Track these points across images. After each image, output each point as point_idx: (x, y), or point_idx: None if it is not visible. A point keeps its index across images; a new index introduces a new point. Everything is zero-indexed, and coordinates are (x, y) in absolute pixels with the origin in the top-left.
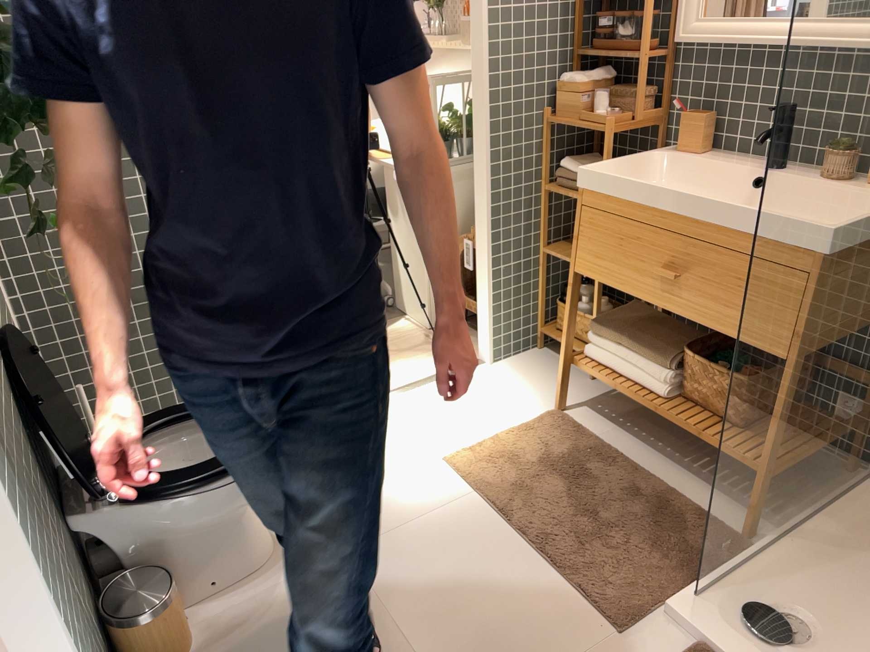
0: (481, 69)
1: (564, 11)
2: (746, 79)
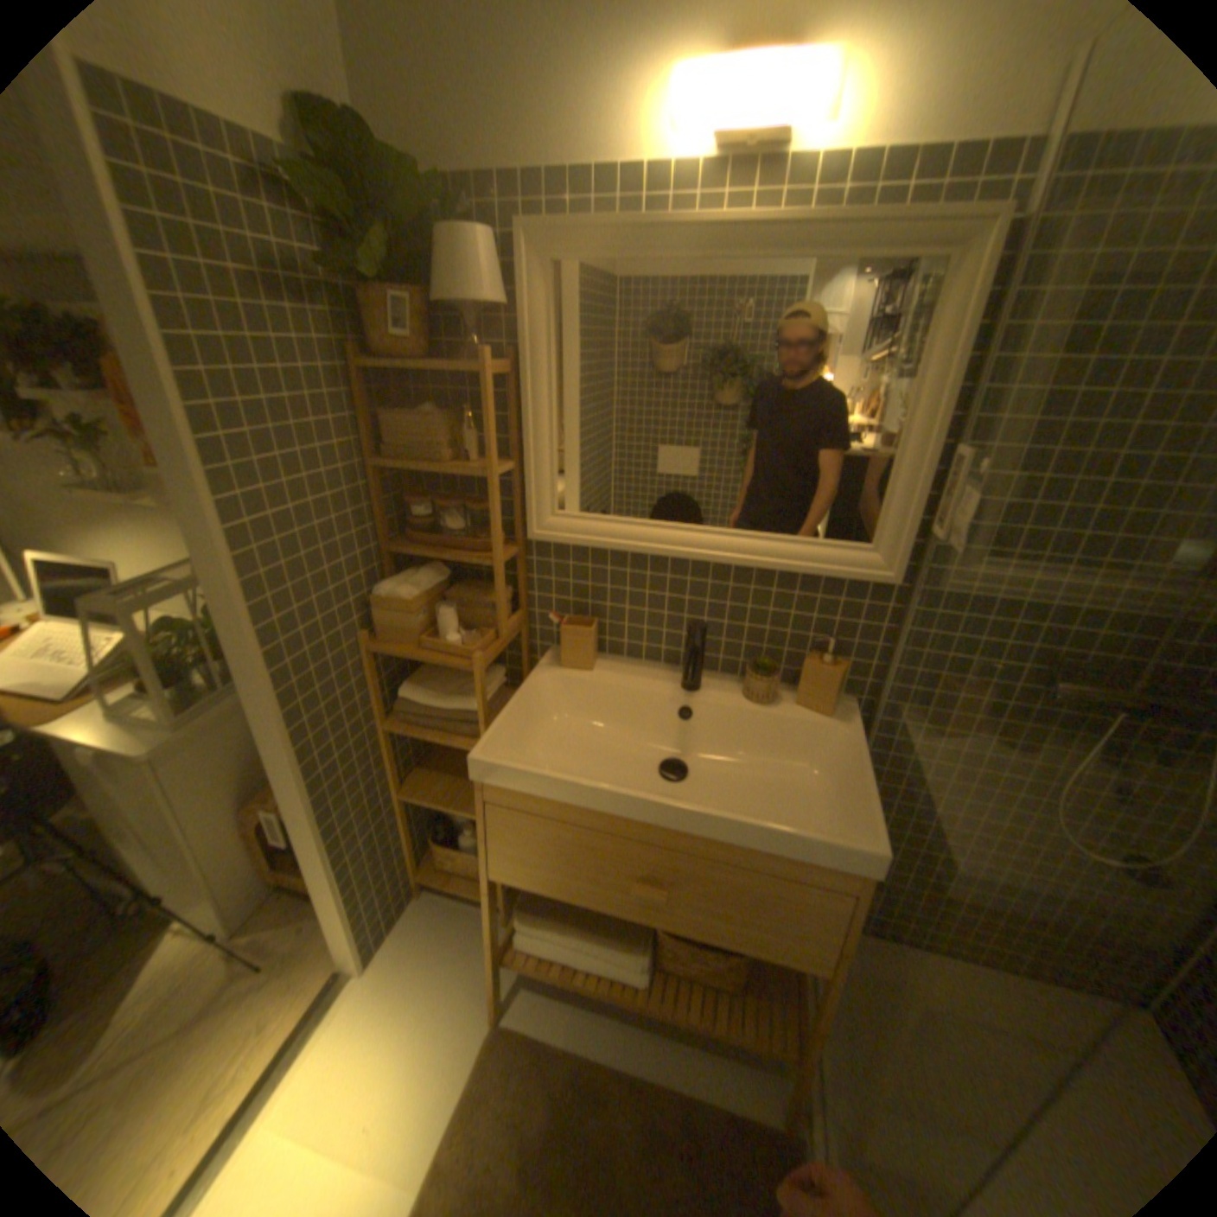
0: (241, 621)
1: (358, 495)
2: (629, 580)
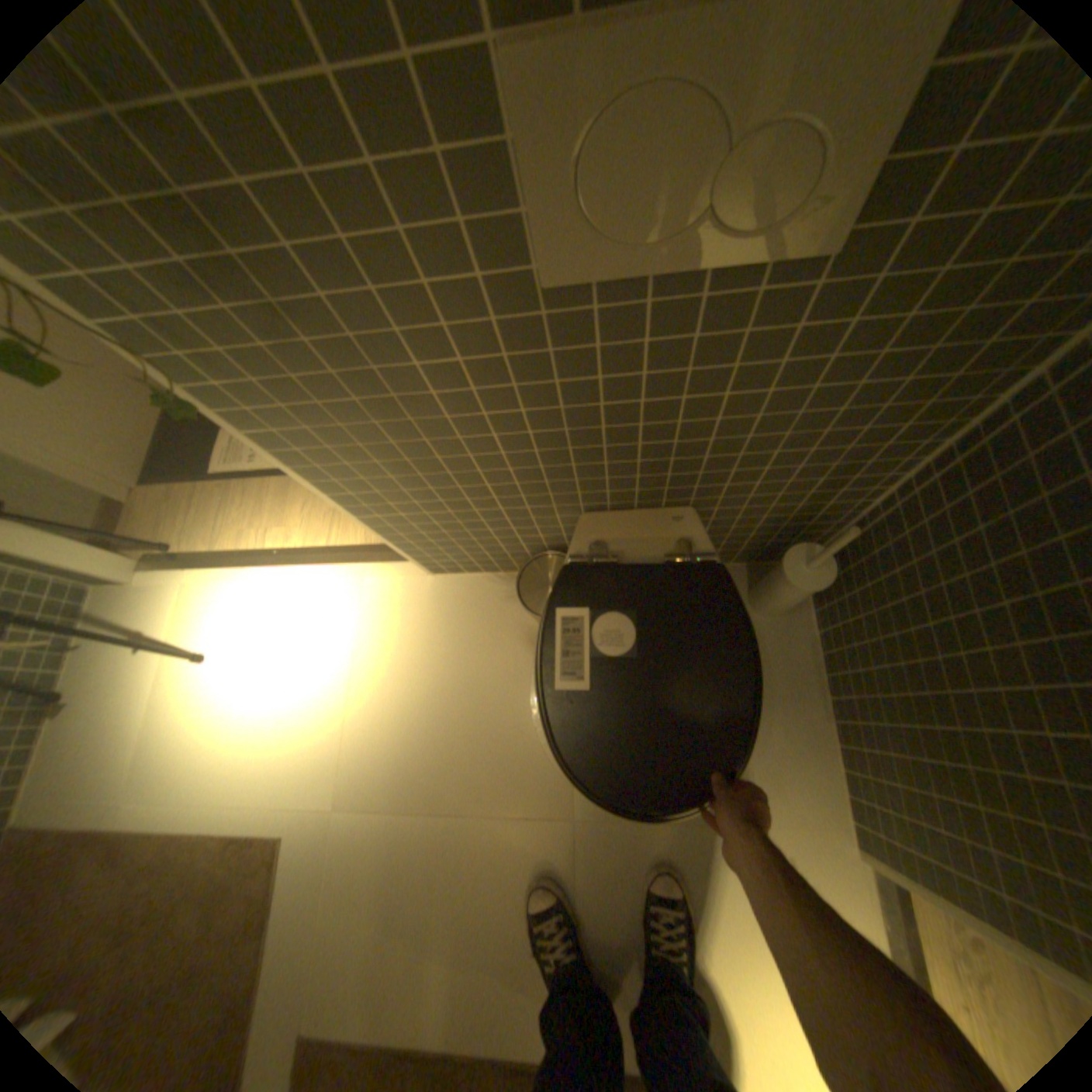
0: None
1: None
2: None
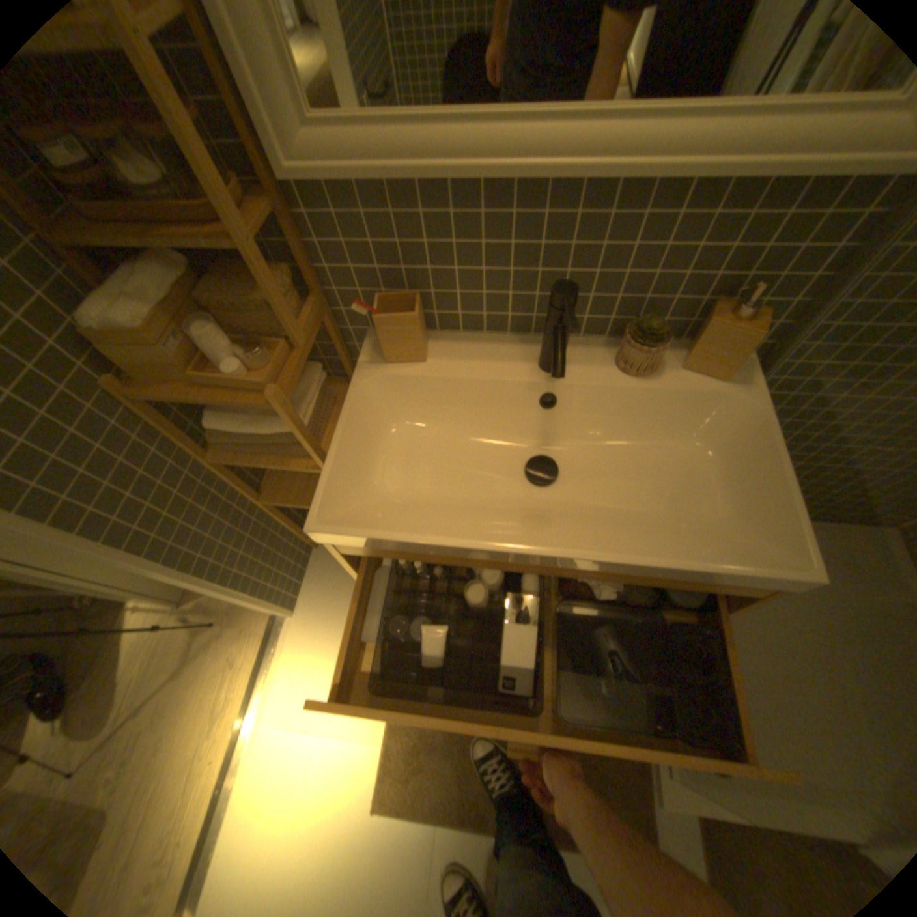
0: None
1: None
2: (454, 226)
